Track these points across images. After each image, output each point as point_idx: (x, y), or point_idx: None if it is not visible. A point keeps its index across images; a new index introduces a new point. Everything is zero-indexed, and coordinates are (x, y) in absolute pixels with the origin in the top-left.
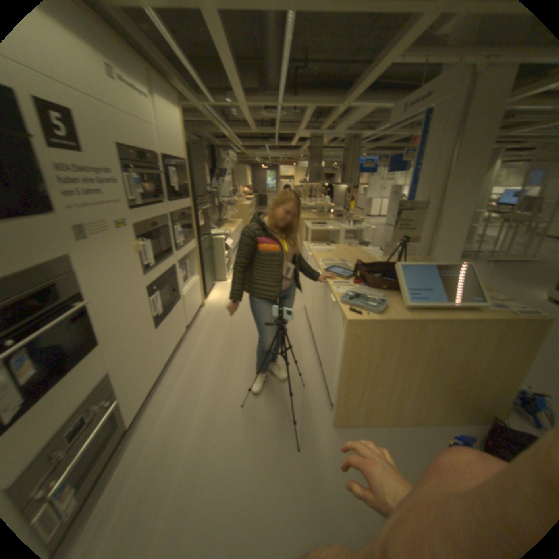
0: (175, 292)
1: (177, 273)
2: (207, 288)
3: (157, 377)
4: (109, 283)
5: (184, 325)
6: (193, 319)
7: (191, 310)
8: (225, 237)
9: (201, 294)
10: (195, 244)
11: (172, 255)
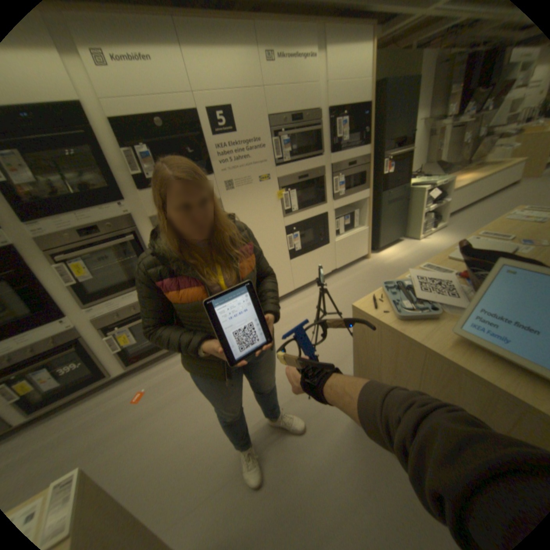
0: (321, 237)
1: (329, 220)
2: (381, 242)
3: (286, 294)
4: (247, 219)
5: (329, 266)
6: (345, 265)
7: (343, 256)
8: (434, 185)
9: (366, 245)
10: (367, 194)
11: (323, 204)
